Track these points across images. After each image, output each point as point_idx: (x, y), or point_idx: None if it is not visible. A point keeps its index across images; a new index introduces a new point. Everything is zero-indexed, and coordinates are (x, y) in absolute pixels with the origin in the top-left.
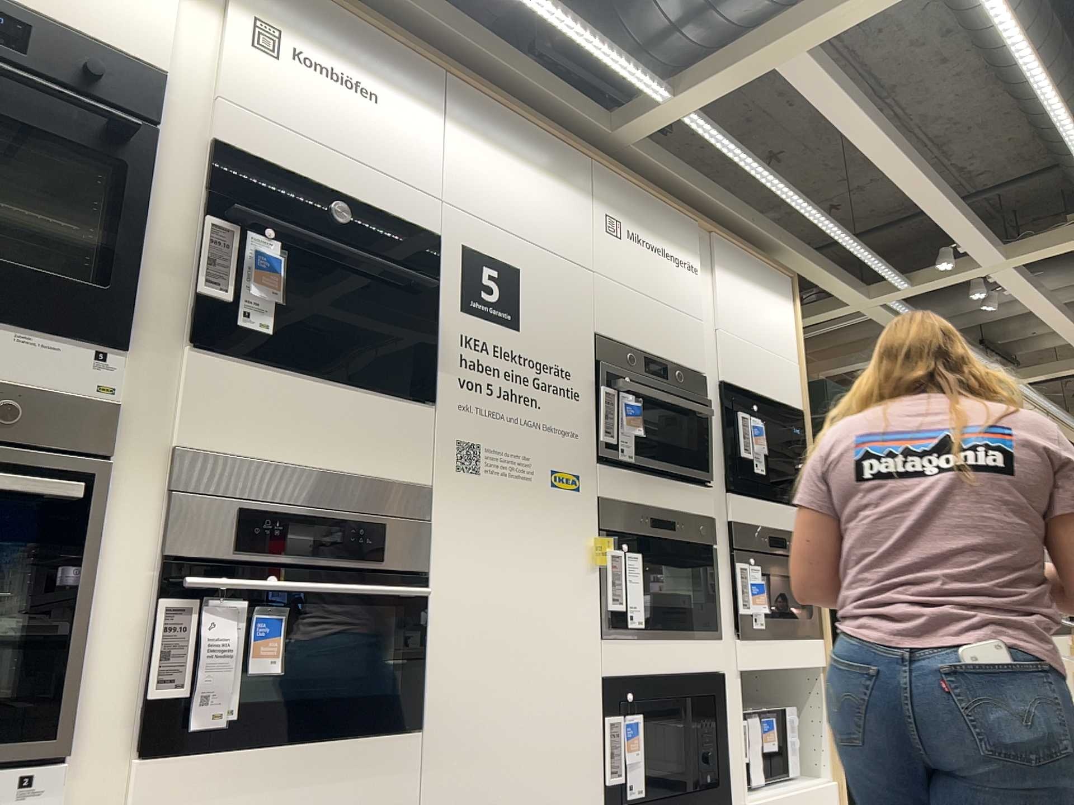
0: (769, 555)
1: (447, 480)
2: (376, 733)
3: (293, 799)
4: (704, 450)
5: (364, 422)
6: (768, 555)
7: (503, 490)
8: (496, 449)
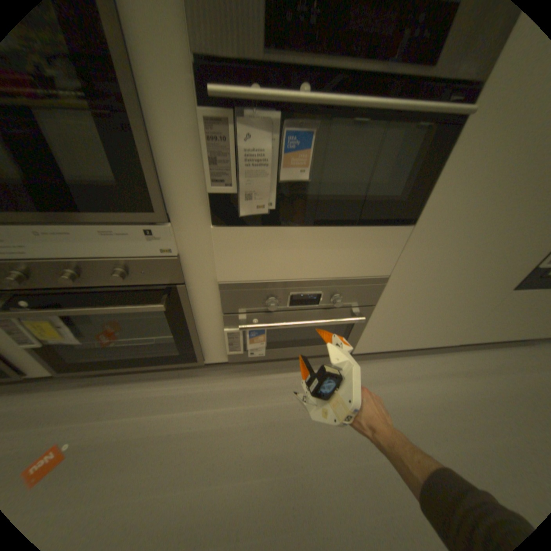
0: None
1: None
2: (378, 223)
3: (312, 253)
4: None
5: None
6: None
7: None
8: None
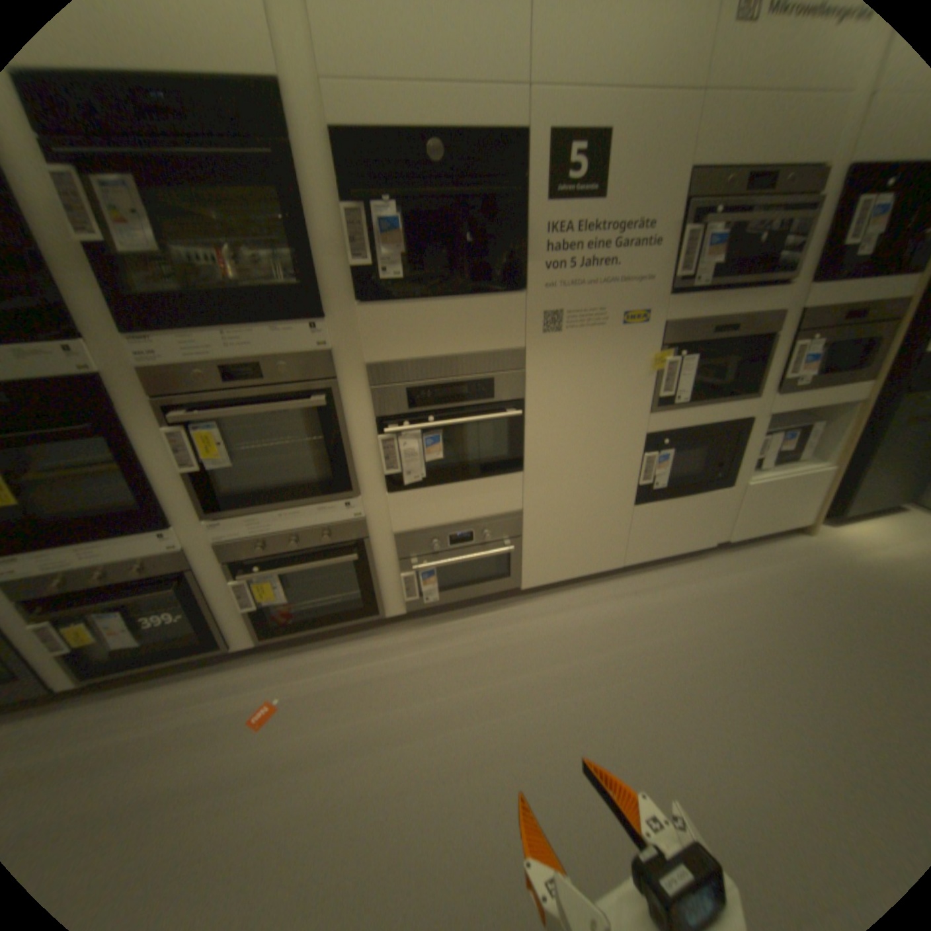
0: (841, 326)
1: (535, 341)
2: (496, 475)
3: (457, 502)
4: (795, 251)
5: (473, 319)
6: (839, 327)
7: (579, 337)
8: (575, 310)
